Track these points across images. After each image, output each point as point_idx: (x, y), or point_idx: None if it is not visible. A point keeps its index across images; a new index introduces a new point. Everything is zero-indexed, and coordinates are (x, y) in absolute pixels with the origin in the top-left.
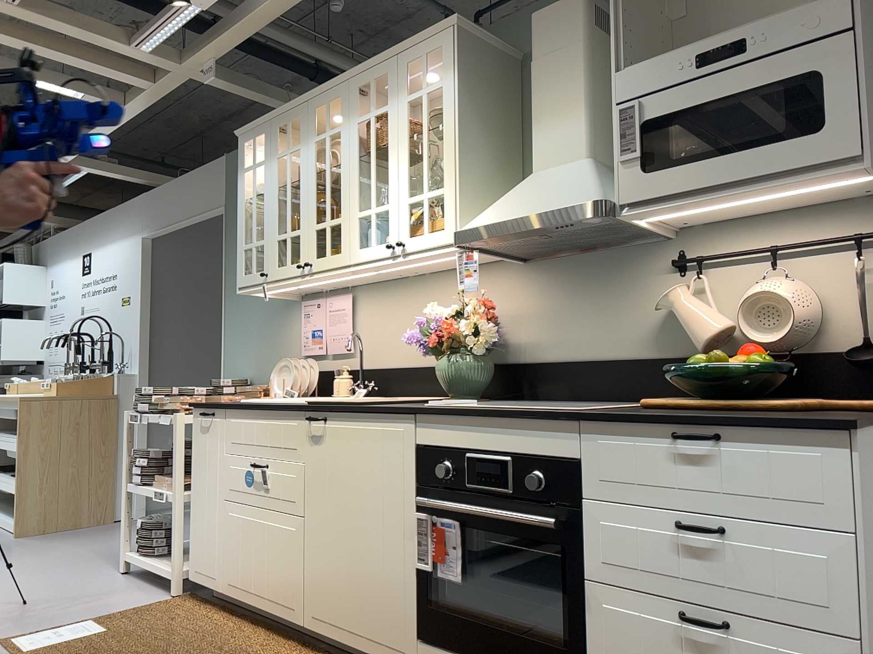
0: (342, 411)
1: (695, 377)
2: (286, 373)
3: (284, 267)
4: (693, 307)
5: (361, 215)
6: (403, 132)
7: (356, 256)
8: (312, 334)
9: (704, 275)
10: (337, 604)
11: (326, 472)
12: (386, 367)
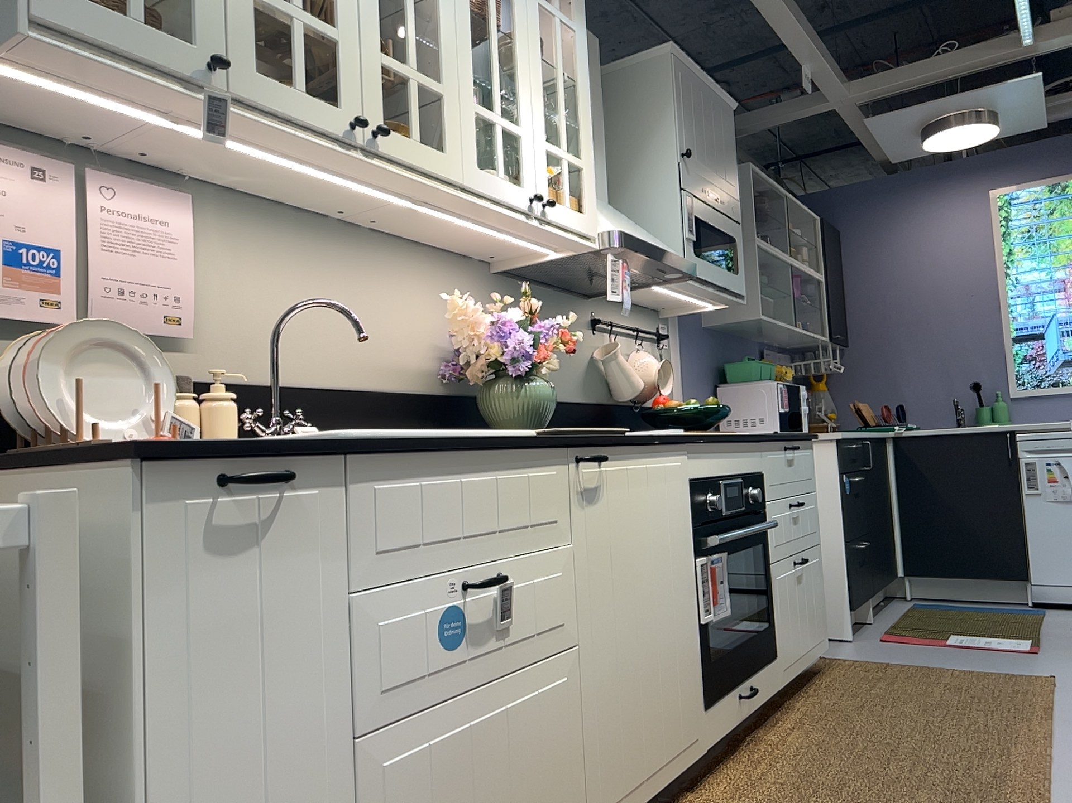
0: (628, 443)
1: (693, 416)
2: (88, 367)
3: (285, 87)
4: (631, 363)
5: (483, 114)
6: (536, 41)
7: (476, 179)
8: (12, 253)
9: (612, 338)
10: (635, 750)
11: (608, 548)
12: (284, 383)
